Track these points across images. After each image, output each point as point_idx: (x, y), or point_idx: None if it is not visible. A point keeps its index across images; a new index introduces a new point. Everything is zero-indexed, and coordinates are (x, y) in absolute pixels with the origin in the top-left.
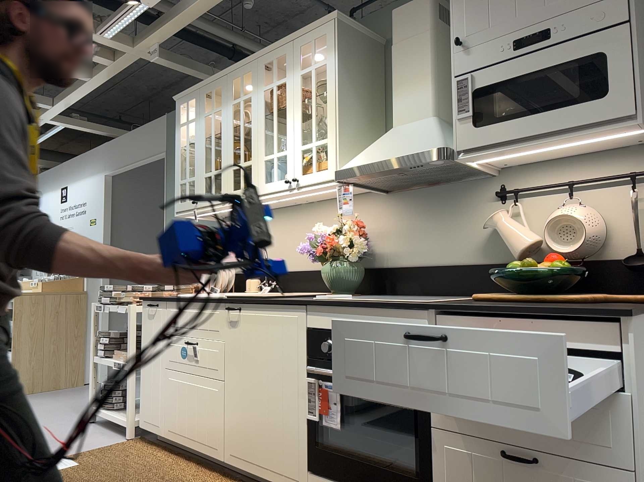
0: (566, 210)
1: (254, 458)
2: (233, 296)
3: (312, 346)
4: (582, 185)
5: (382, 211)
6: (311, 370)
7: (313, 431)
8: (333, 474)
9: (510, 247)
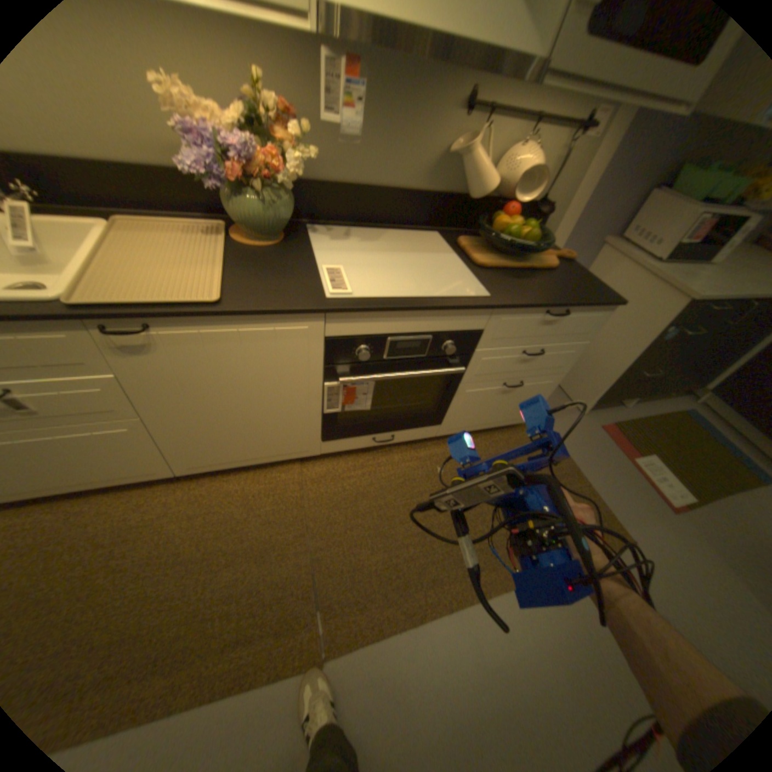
0: (534, 155)
1: (237, 458)
2: (80, 295)
3: (334, 354)
4: (541, 118)
5: (288, 71)
6: (347, 381)
7: (330, 417)
8: (352, 434)
9: (471, 184)
